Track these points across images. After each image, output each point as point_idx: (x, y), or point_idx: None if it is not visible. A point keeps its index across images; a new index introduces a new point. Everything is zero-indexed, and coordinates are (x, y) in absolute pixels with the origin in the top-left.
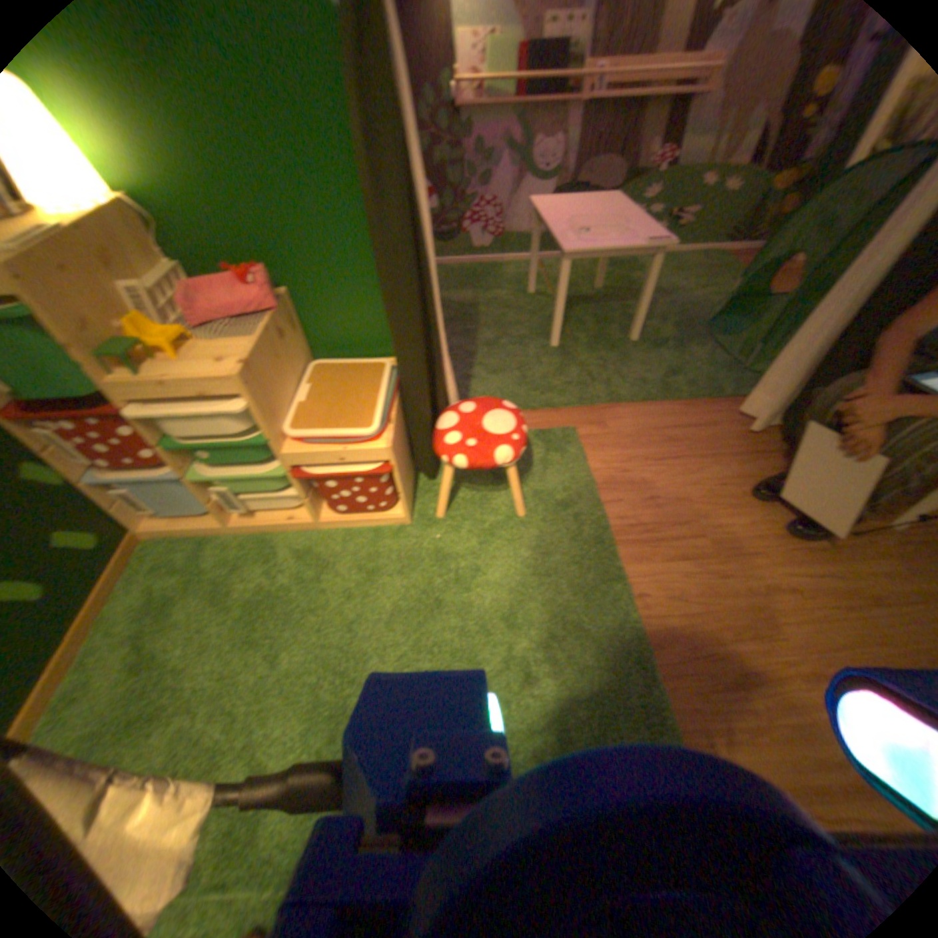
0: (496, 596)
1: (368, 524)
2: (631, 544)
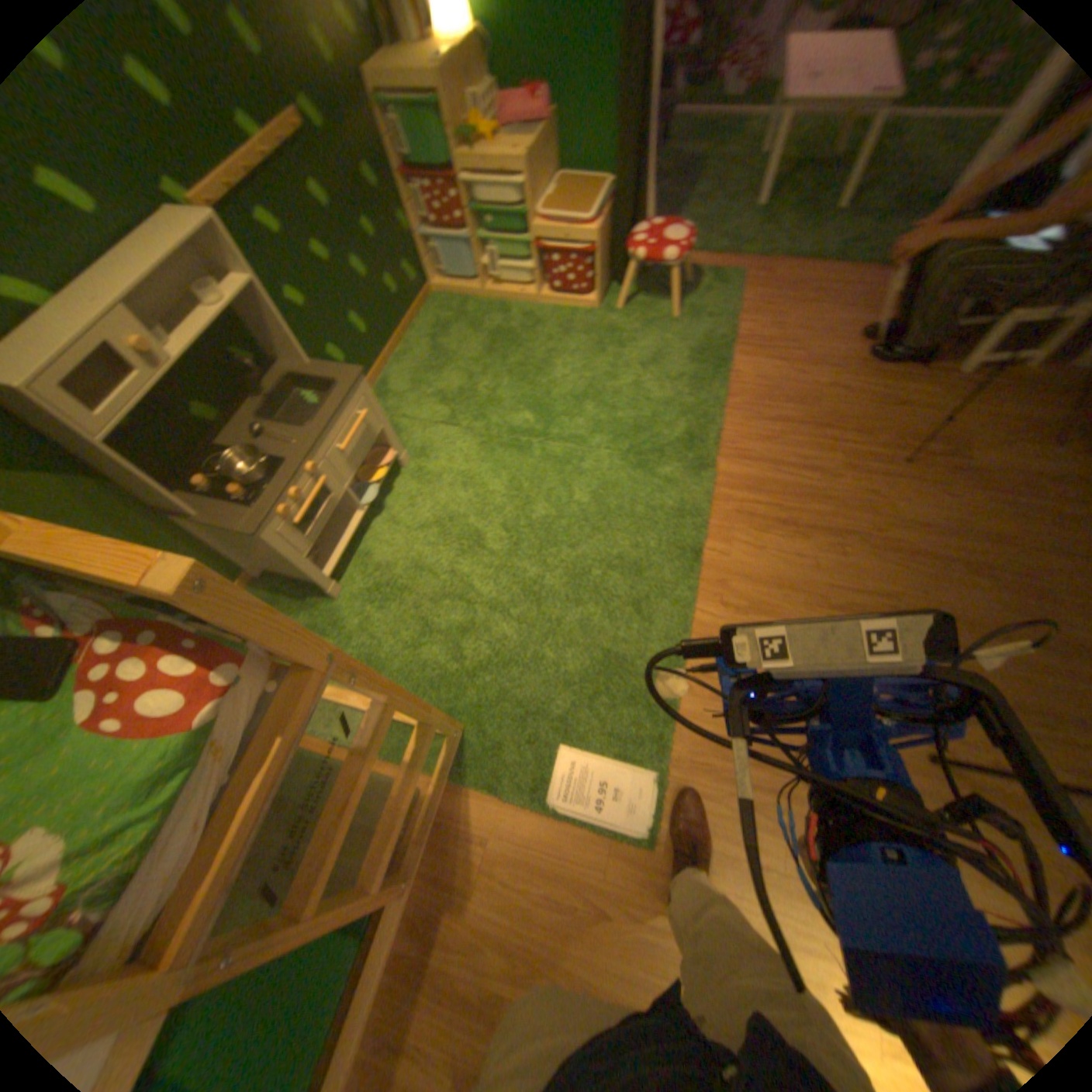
0: (642, 356)
1: (573, 307)
2: (749, 349)
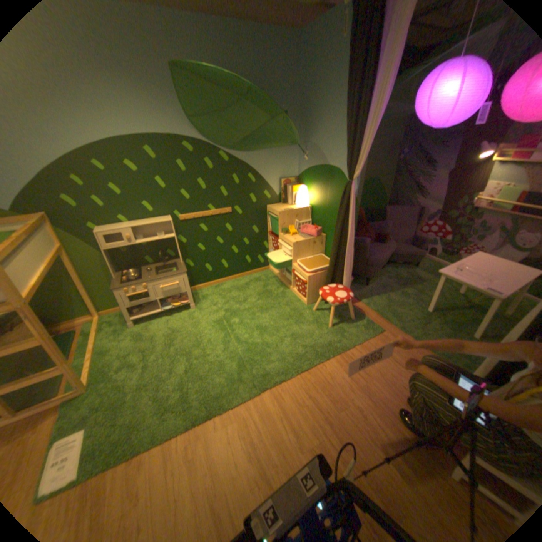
0: (298, 332)
1: (299, 299)
2: (344, 362)
